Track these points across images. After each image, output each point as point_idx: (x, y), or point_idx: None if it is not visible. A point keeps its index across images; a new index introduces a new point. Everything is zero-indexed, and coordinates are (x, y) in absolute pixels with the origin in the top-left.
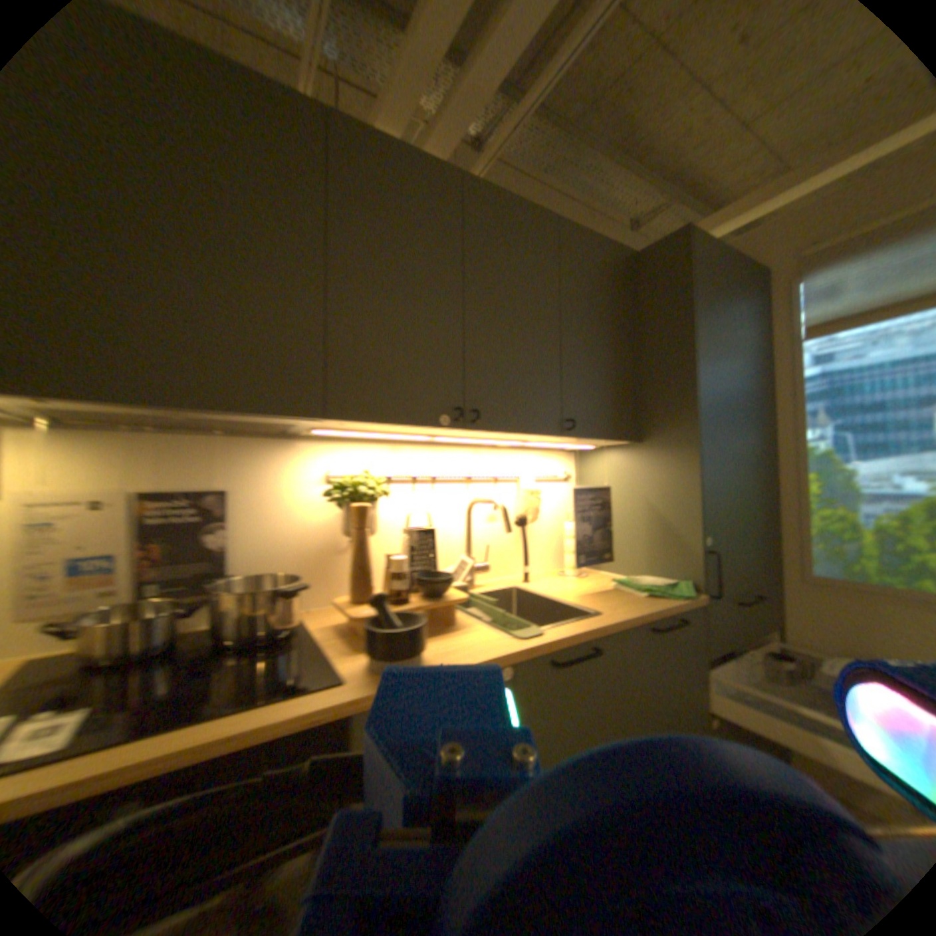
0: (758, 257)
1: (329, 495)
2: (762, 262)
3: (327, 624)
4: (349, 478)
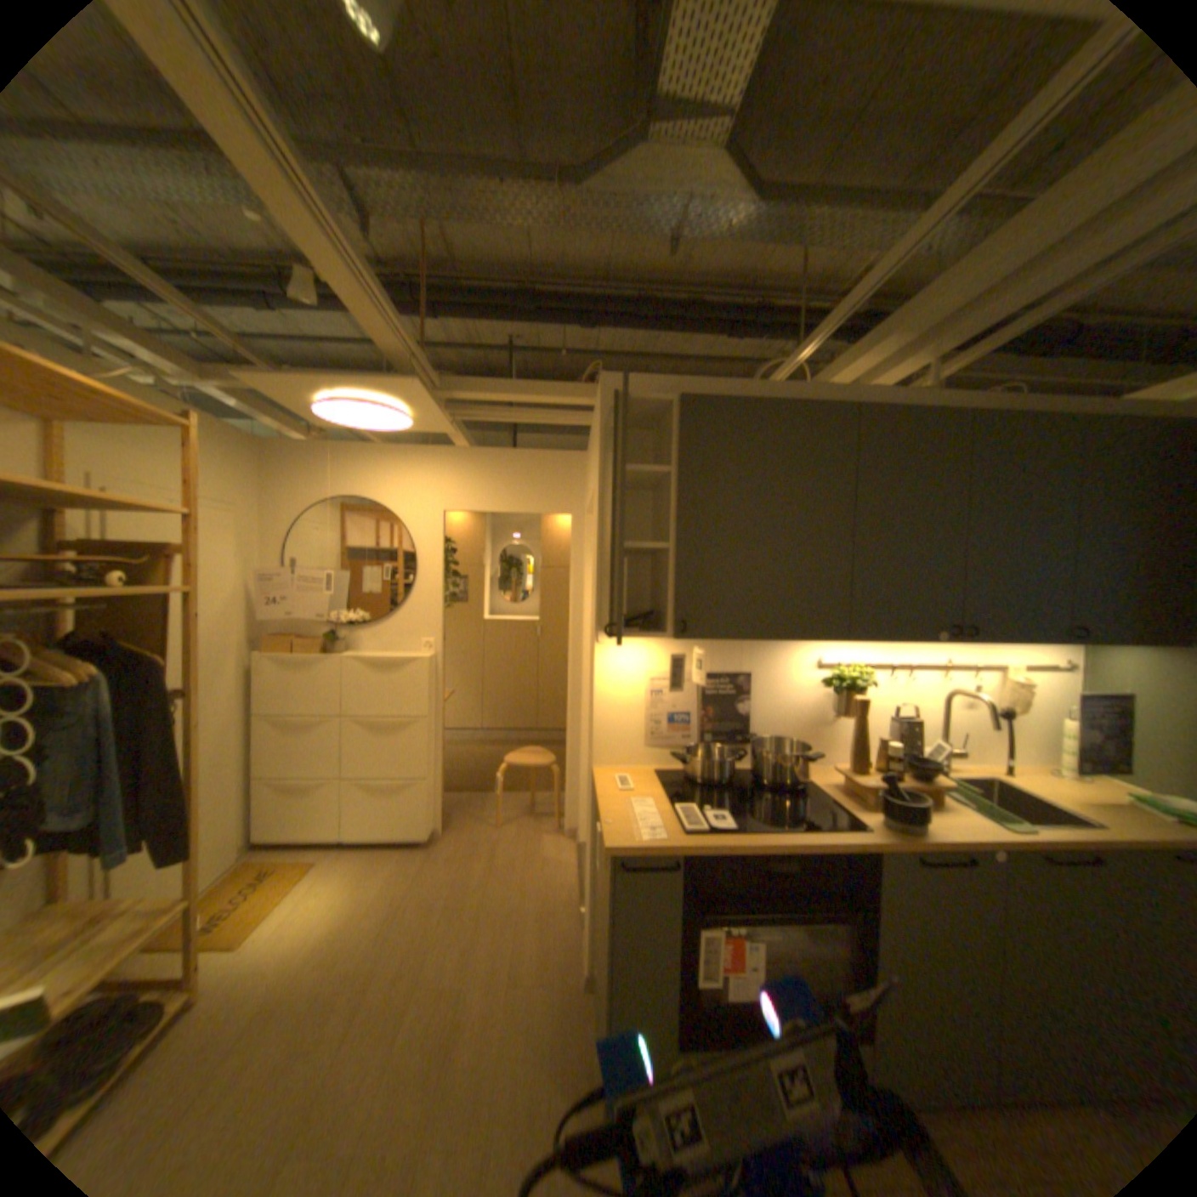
0: None
1: (825, 682)
2: None
3: (826, 784)
4: (841, 669)
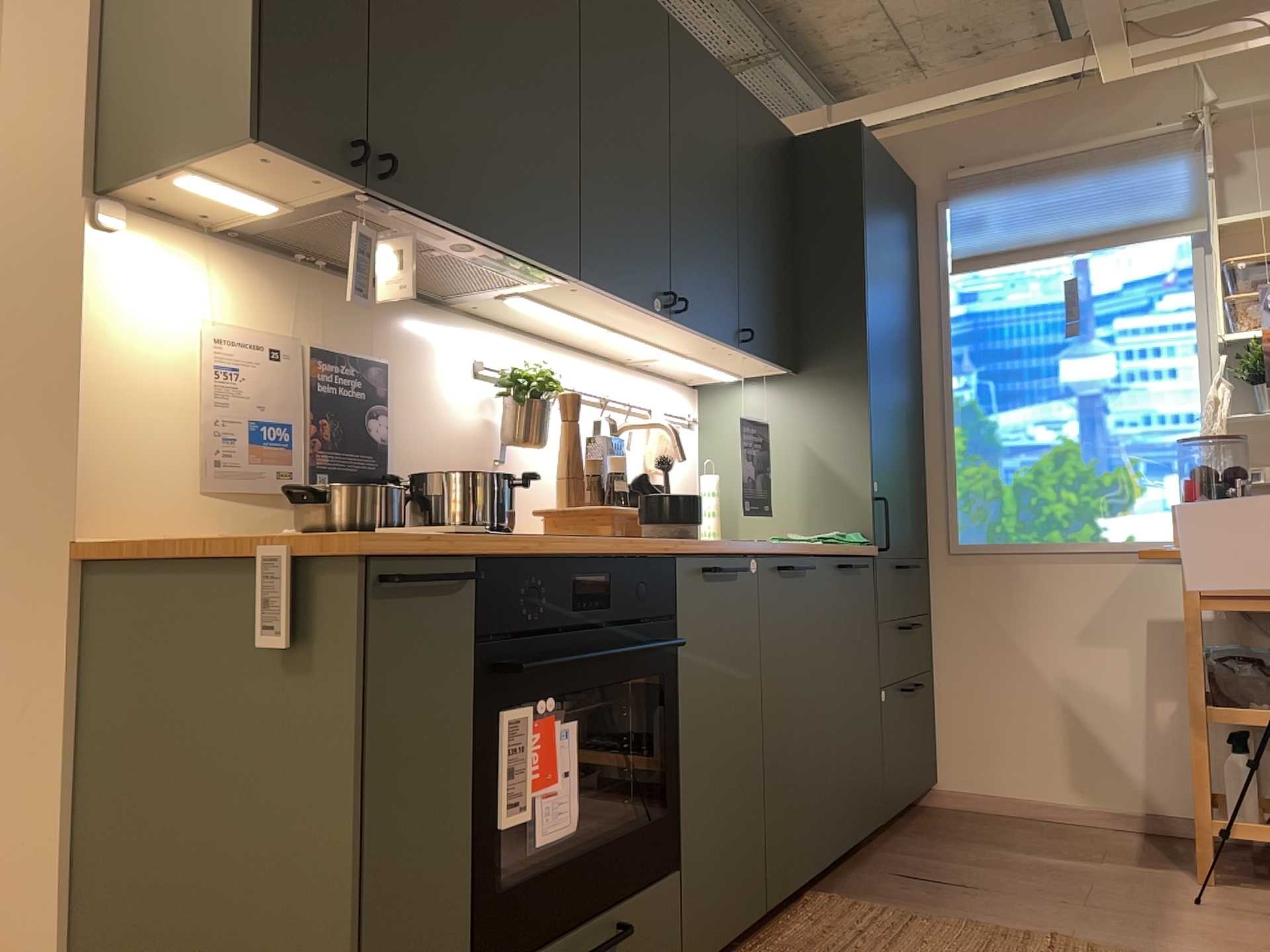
0: (904, 171)
1: (498, 387)
2: (908, 179)
3: None
4: (516, 368)
